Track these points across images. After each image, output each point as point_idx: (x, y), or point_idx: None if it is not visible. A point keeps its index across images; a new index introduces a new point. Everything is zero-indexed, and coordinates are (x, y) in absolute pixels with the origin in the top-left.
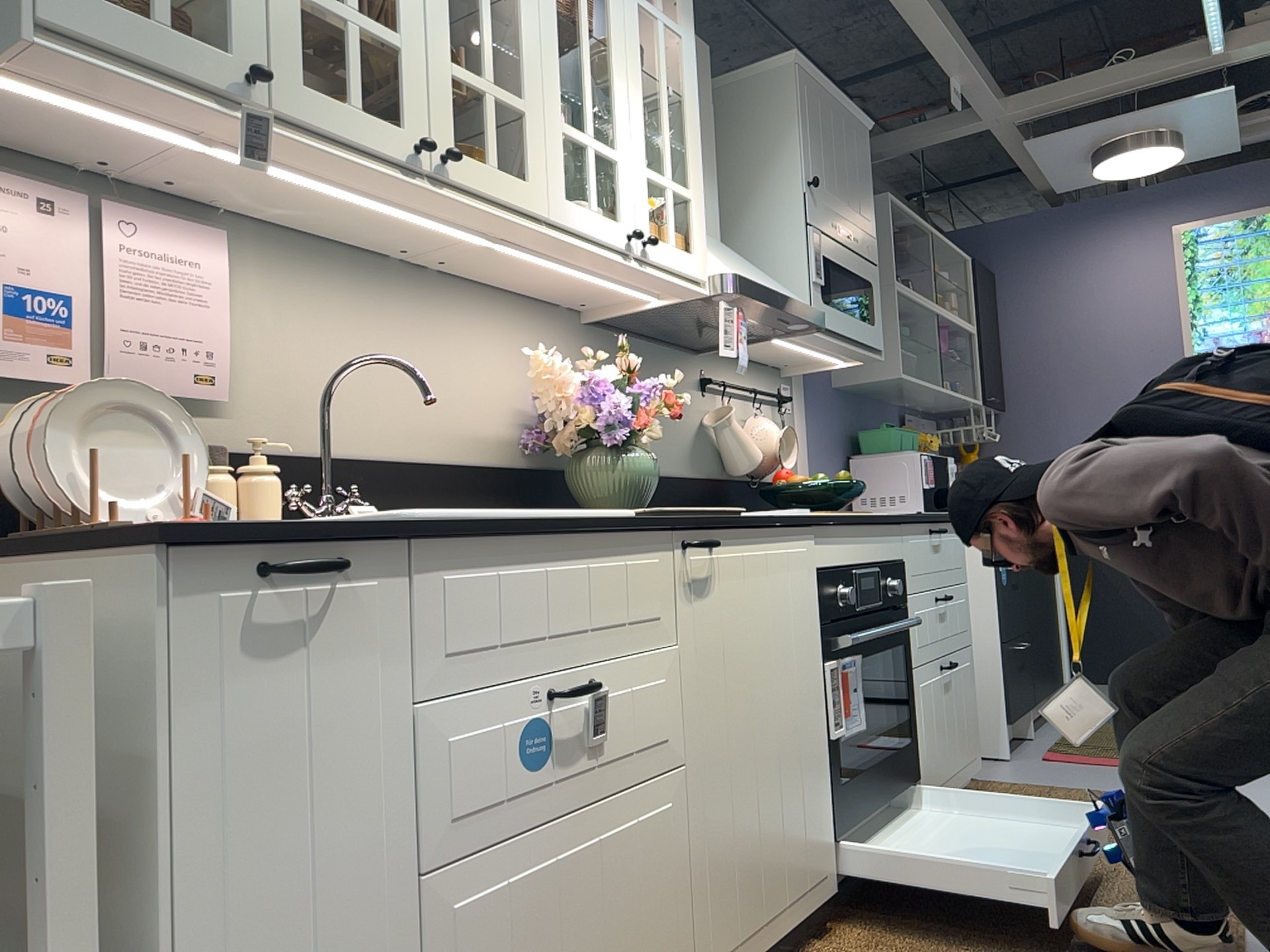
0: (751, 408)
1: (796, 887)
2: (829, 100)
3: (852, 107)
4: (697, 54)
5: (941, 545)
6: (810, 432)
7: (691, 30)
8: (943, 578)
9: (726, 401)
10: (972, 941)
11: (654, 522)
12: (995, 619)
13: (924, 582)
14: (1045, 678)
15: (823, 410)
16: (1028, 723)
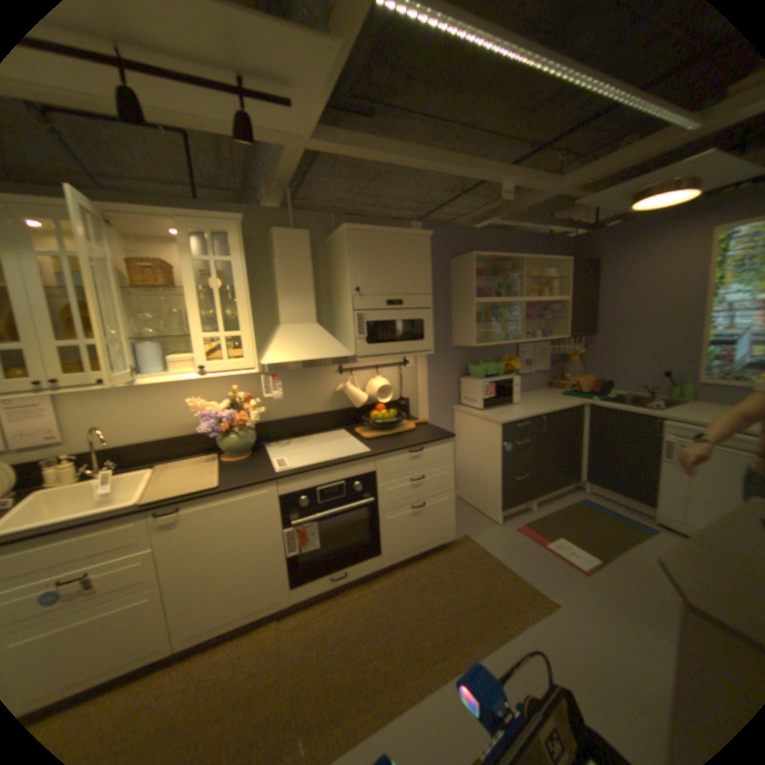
0: (377, 373)
1: (252, 611)
2: (383, 237)
3: (407, 232)
4: (296, 239)
5: (420, 456)
6: (427, 373)
7: (240, 255)
8: (420, 470)
9: (353, 376)
10: (316, 651)
11: (127, 515)
12: (500, 468)
13: (397, 477)
14: (553, 486)
15: (440, 360)
16: (533, 506)
